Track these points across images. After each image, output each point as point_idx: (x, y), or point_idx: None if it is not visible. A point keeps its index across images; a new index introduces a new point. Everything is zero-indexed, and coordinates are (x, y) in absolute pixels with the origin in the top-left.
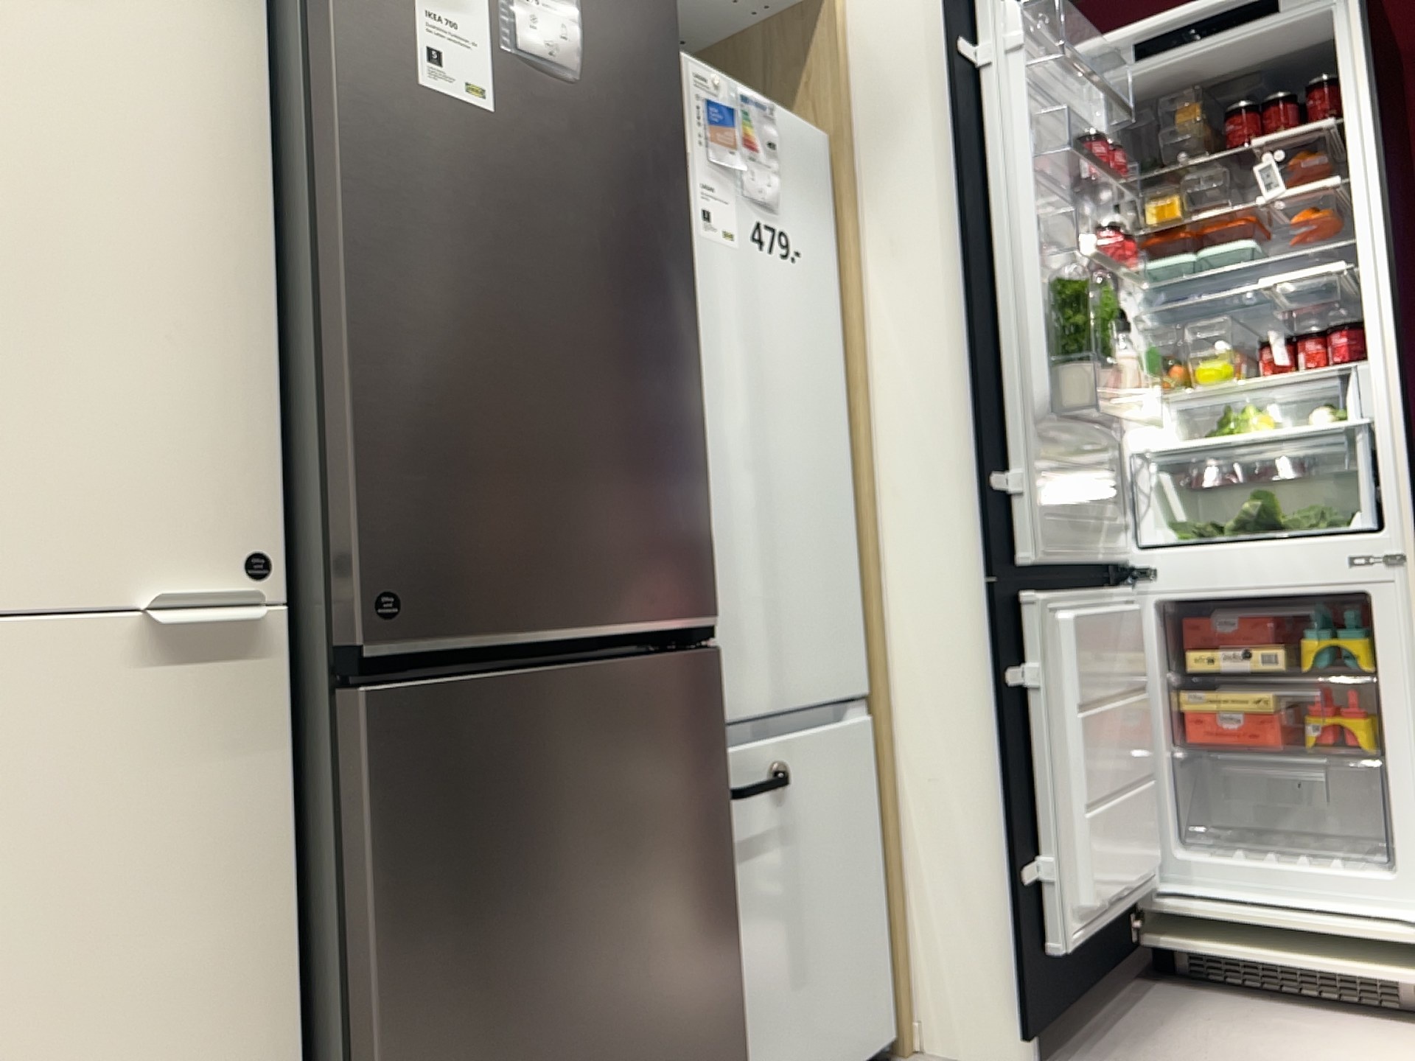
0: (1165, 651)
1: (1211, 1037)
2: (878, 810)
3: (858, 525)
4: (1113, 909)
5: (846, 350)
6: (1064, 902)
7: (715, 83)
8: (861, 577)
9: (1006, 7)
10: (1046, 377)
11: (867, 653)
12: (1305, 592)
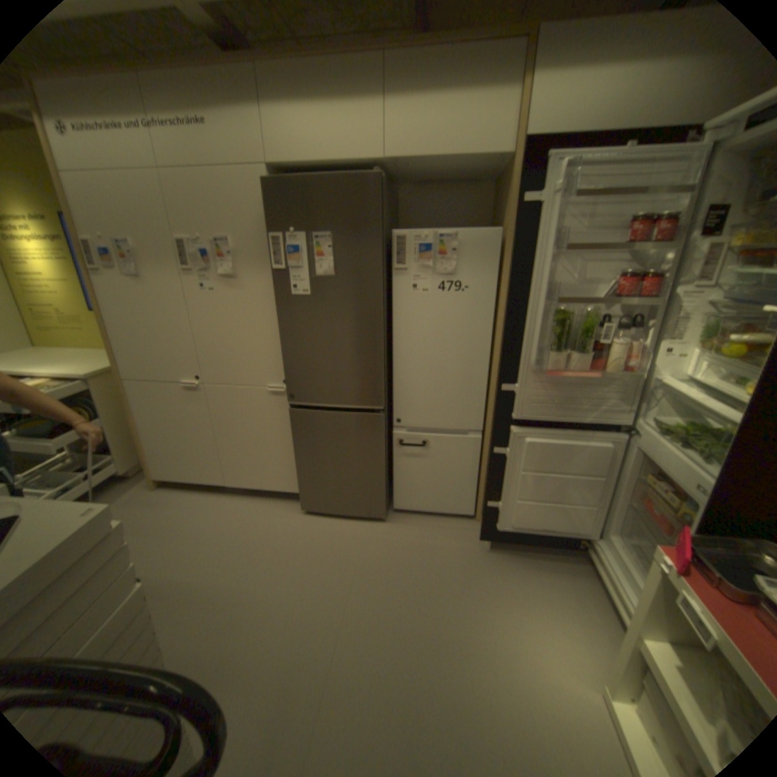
0: (642, 468)
1: (555, 588)
2: (482, 461)
3: (491, 379)
4: (542, 533)
5: (497, 317)
6: (502, 518)
7: (425, 235)
8: (489, 395)
9: (563, 164)
10: (535, 353)
11: (486, 418)
12: (679, 485)
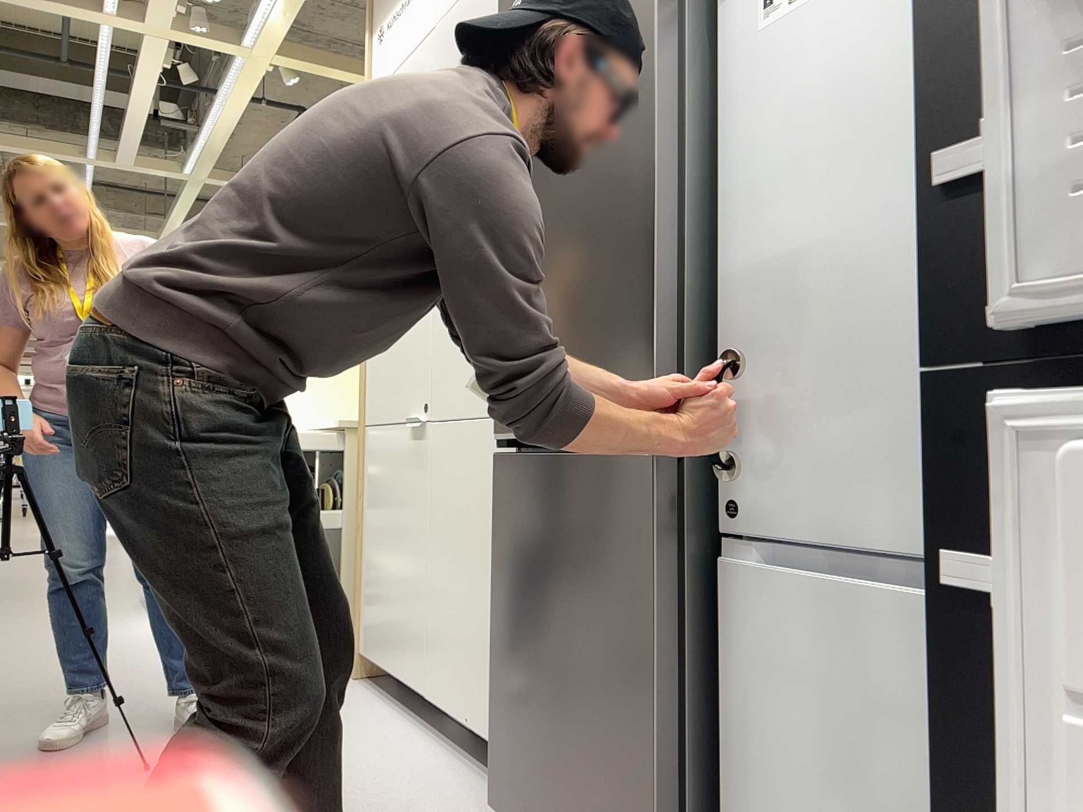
0: None
1: None
2: None
3: None
4: None
5: None
6: None
7: None
8: None
9: None
10: None
11: None
12: None
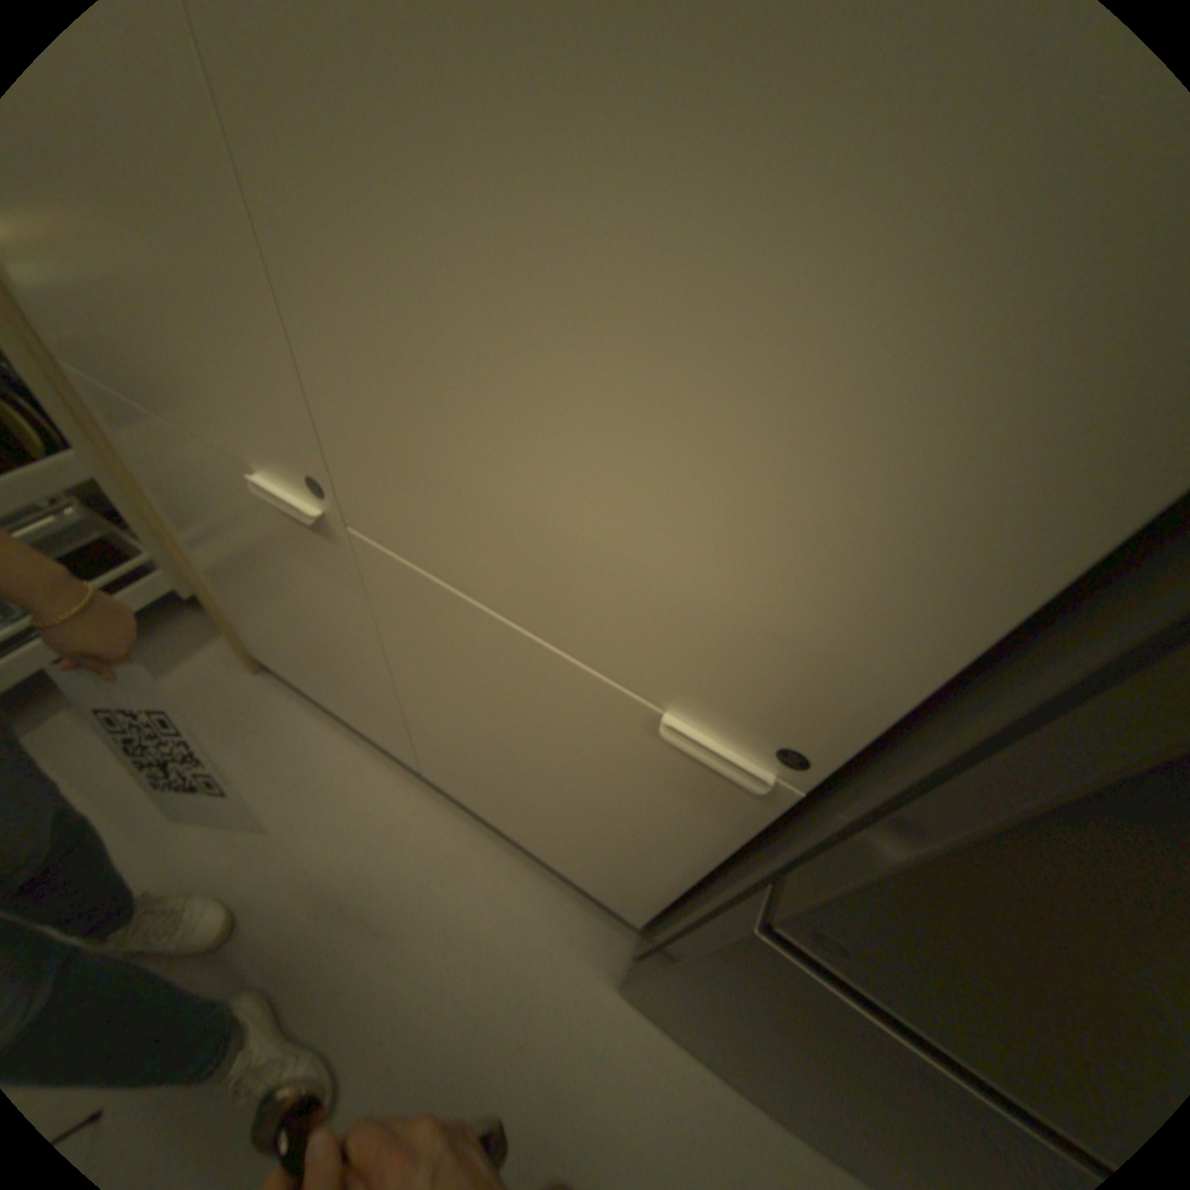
0: None
1: None
2: None
3: None
4: None
5: None
6: None
7: None
8: None
9: None
10: None
11: None
12: None
